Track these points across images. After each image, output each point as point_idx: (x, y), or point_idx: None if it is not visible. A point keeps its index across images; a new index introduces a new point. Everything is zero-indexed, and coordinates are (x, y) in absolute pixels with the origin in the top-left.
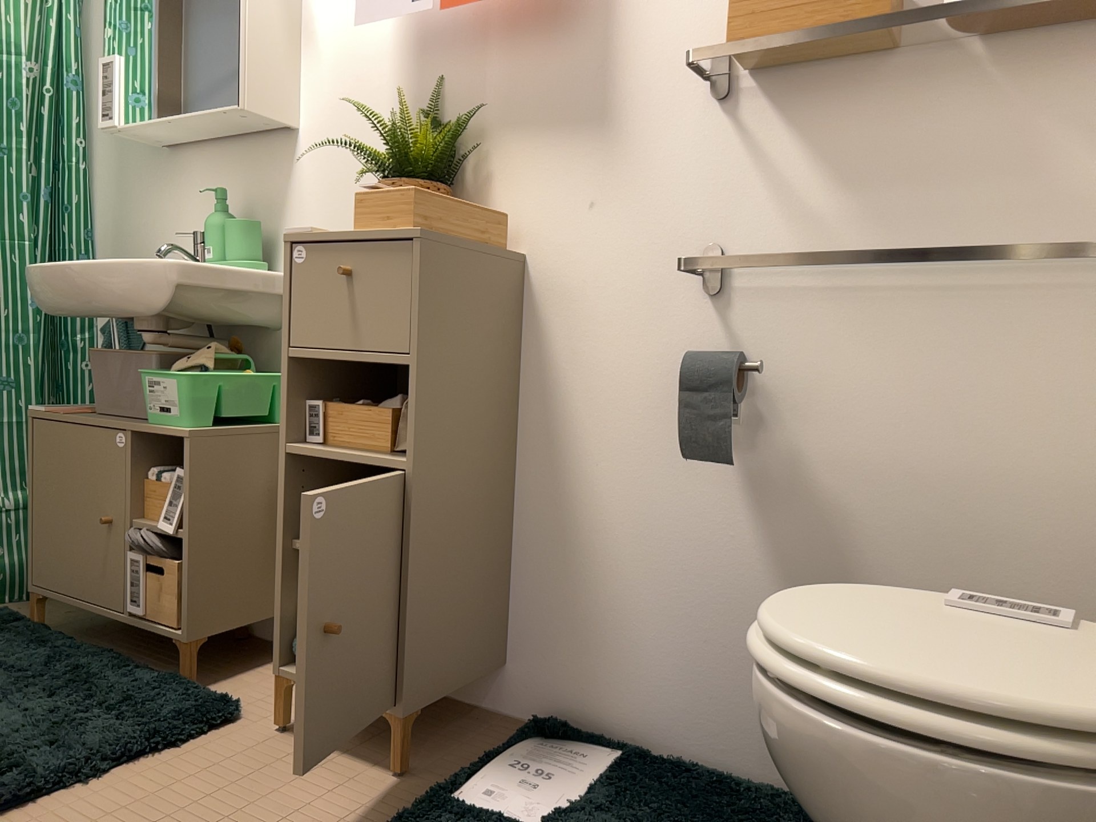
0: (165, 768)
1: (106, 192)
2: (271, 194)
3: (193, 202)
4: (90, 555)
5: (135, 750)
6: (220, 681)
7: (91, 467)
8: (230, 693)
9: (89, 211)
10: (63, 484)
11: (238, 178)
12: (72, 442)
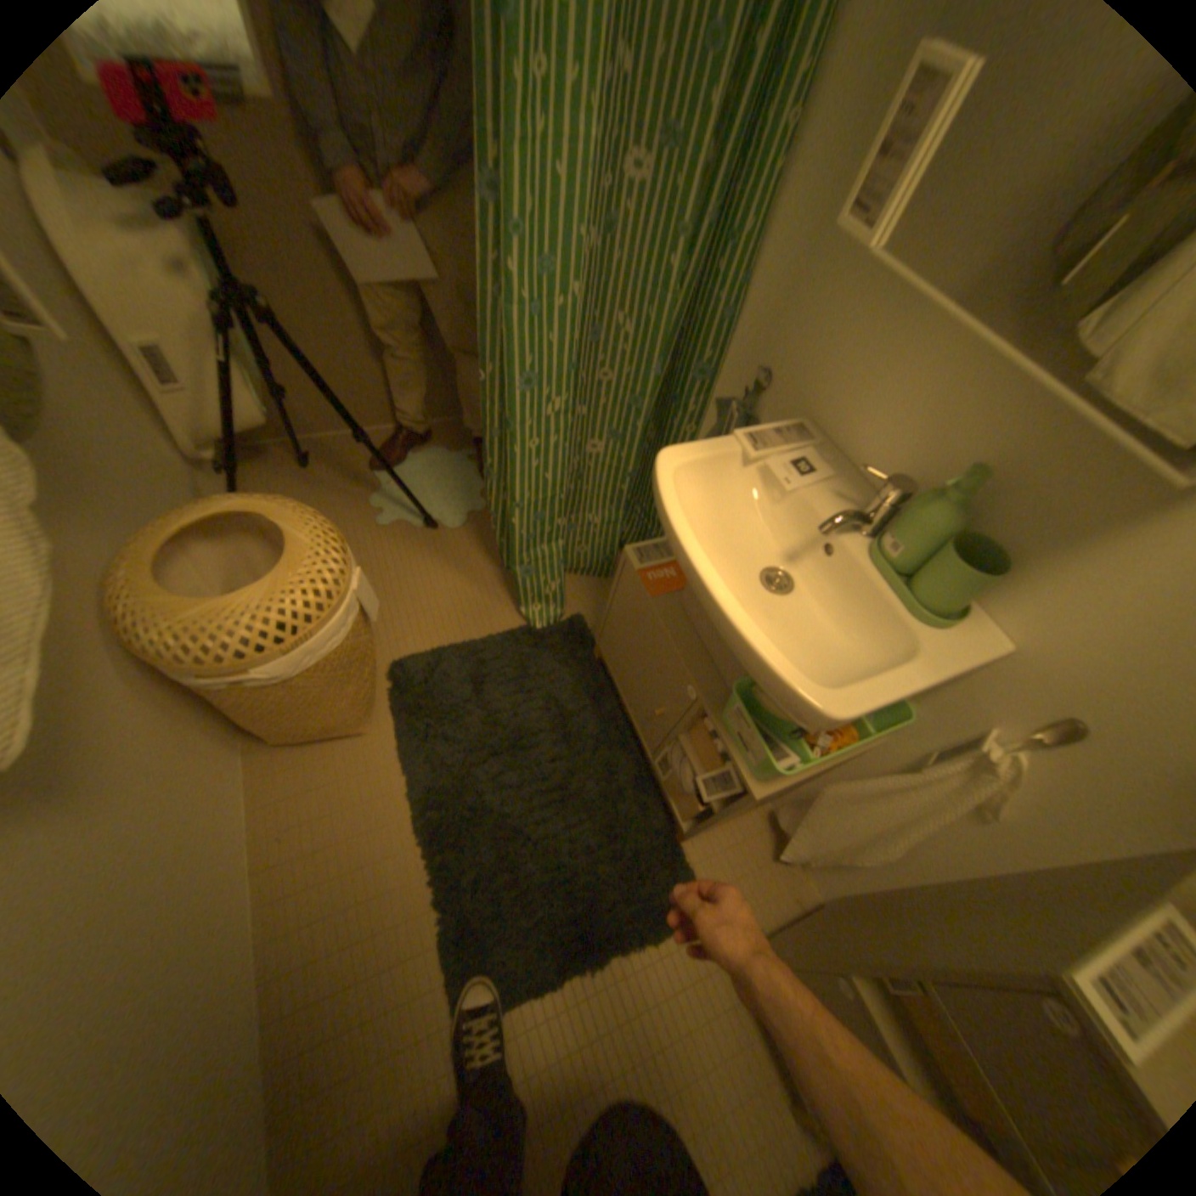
0: (647, 981)
1: (793, 217)
2: (1072, 497)
3: (918, 364)
4: (642, 698)
5: (632, 958)
6: (704, 835)
7: (661, 663)
8: (707, 864)
9: (757, 227)
10: (636, 635)
11: (1033, 407)
12: (652, 626)
